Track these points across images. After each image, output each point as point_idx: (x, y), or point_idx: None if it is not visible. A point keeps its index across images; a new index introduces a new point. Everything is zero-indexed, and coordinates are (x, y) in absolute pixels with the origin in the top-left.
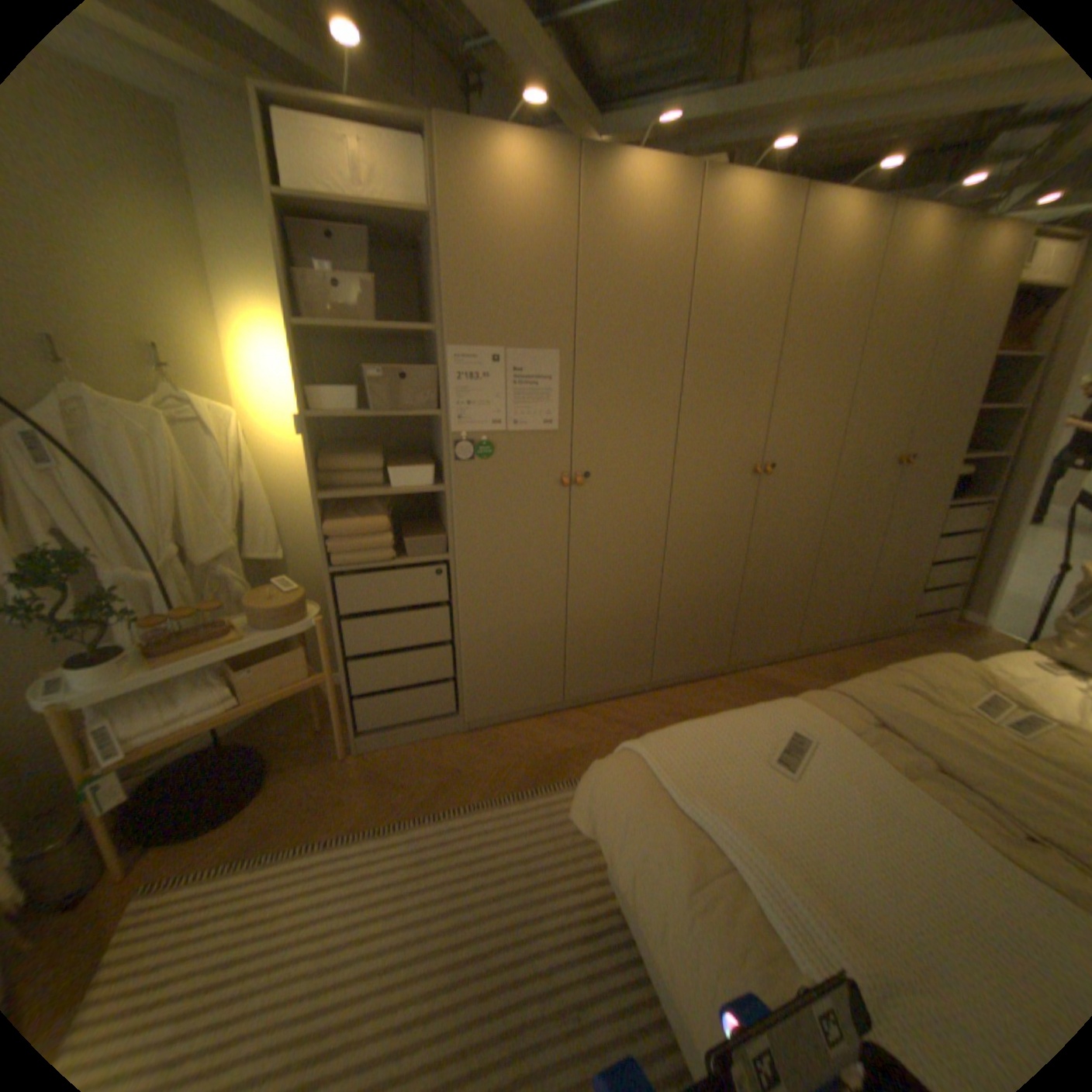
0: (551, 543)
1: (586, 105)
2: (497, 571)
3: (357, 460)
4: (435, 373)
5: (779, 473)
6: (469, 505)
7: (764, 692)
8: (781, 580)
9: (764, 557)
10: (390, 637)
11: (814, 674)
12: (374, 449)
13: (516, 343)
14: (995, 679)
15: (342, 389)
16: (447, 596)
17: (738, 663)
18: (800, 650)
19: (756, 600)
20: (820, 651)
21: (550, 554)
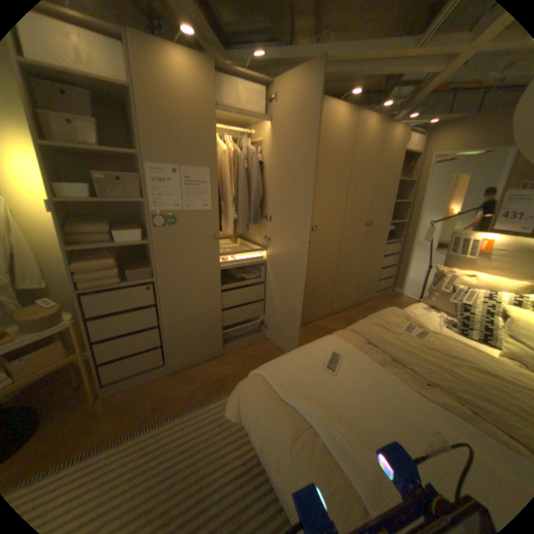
0: (211, 269)
1: (216, 43)
2: (182, 286)
3: (91, 227)
4: (138, 177)
5: (318, 230)
6: (163, 250)
7: (318, 332)
8: (322, 279)
9: (314, 269)
10: (120, 328)
11: (338, 321)
12: (102, 220)
13: (185, 163)
14: (409, 316)
15: (78, 185)
16: (154, 301)
17: (306, 320)
18: (332, 311)
19: (312, 290)
20: (340, 311)
21: (211, 274)
